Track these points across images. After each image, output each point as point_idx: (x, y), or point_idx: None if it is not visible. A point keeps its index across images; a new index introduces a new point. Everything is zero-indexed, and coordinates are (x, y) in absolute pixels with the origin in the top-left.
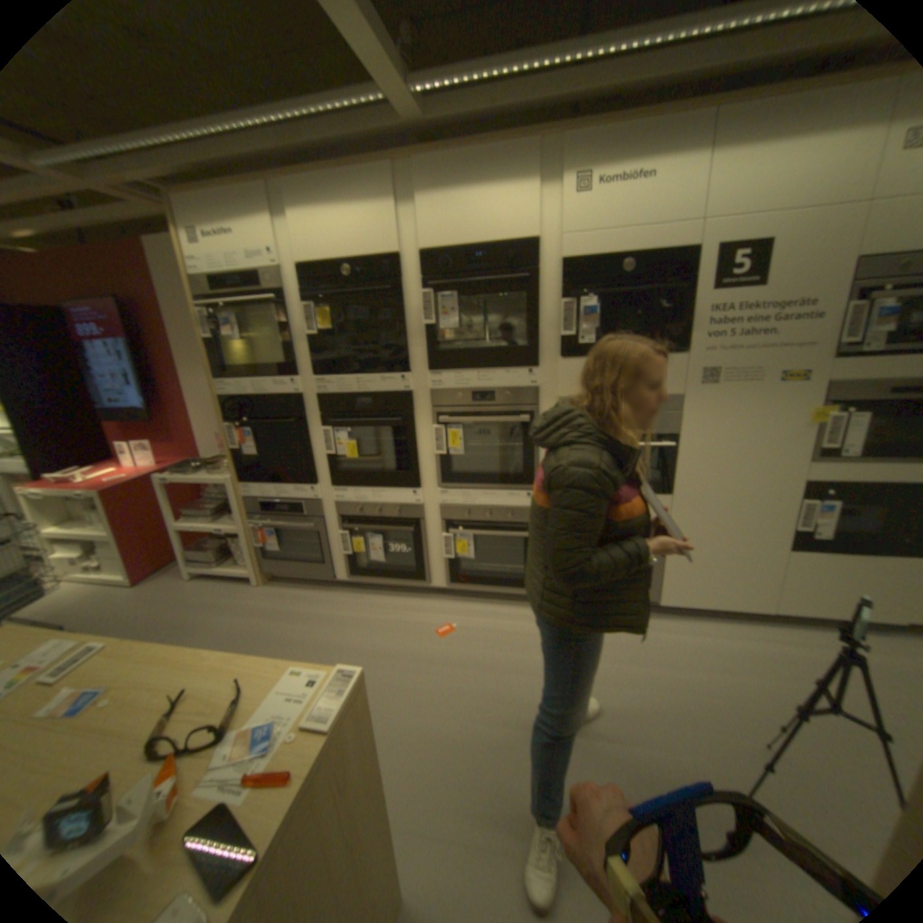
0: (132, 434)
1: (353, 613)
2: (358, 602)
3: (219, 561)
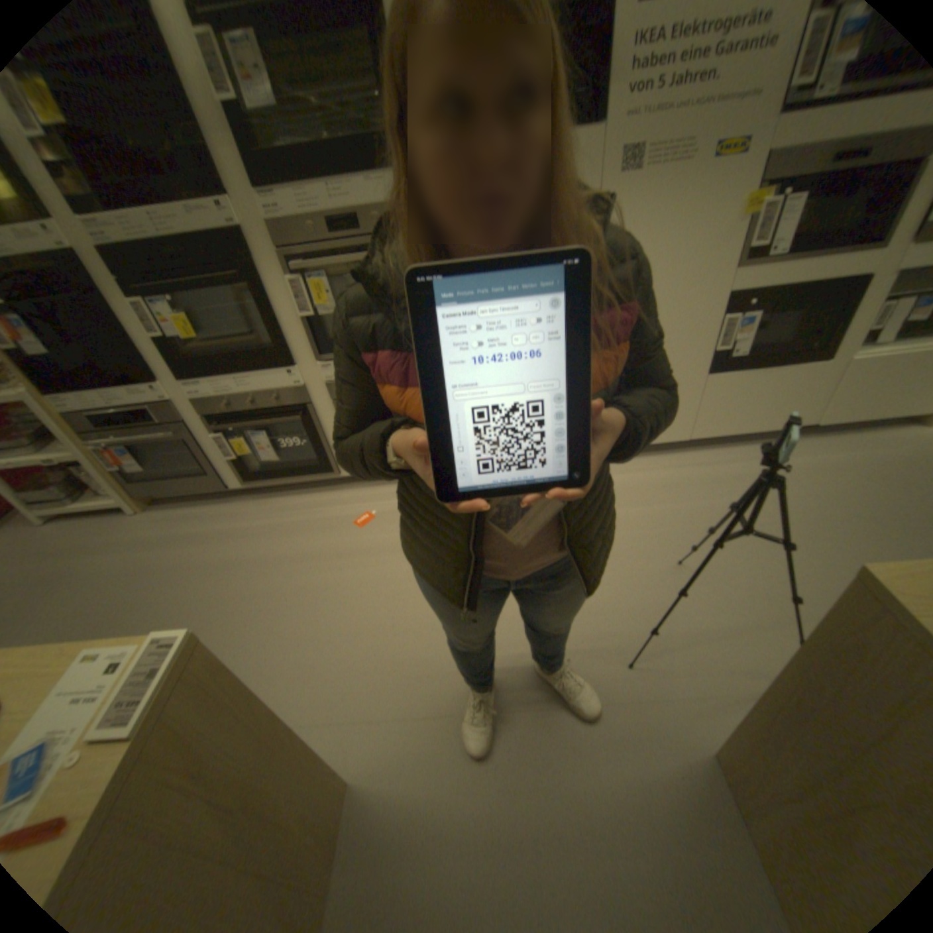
0: None
1: (259, 521)
2: (263, 508)
3: (74, 495)
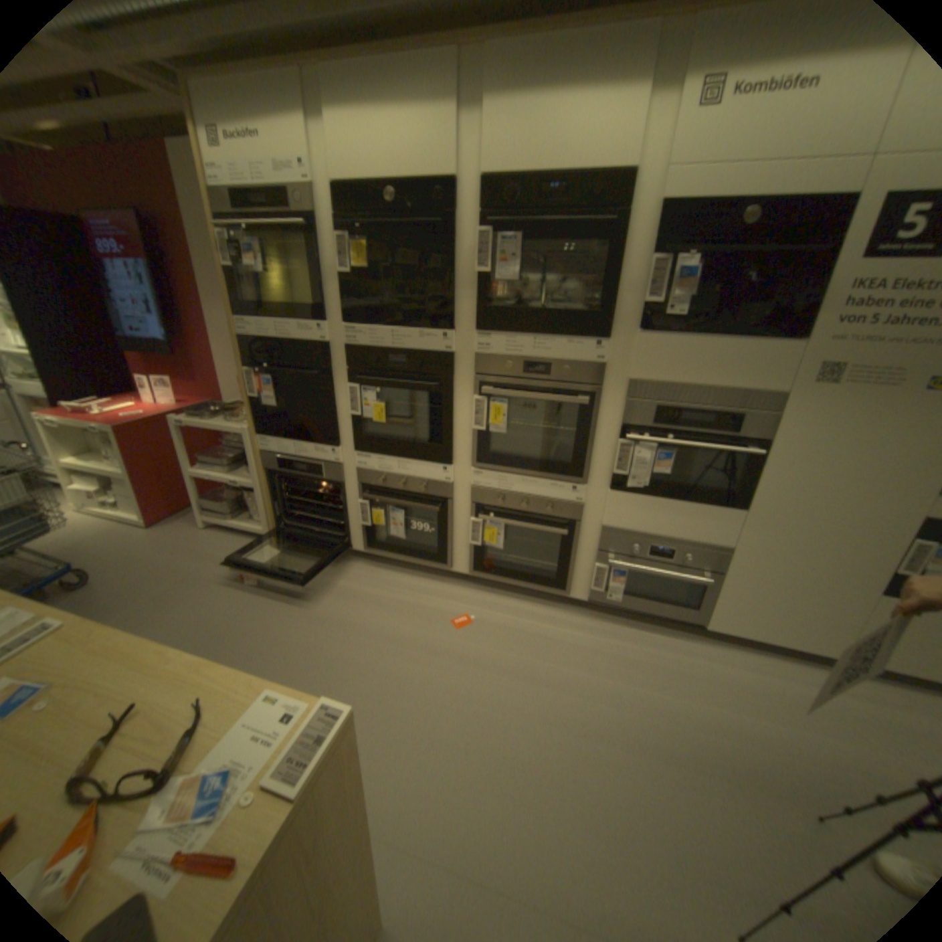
0: (157, 368)
1: (368, 587)
2: (375, 576)
3: (236, 513)
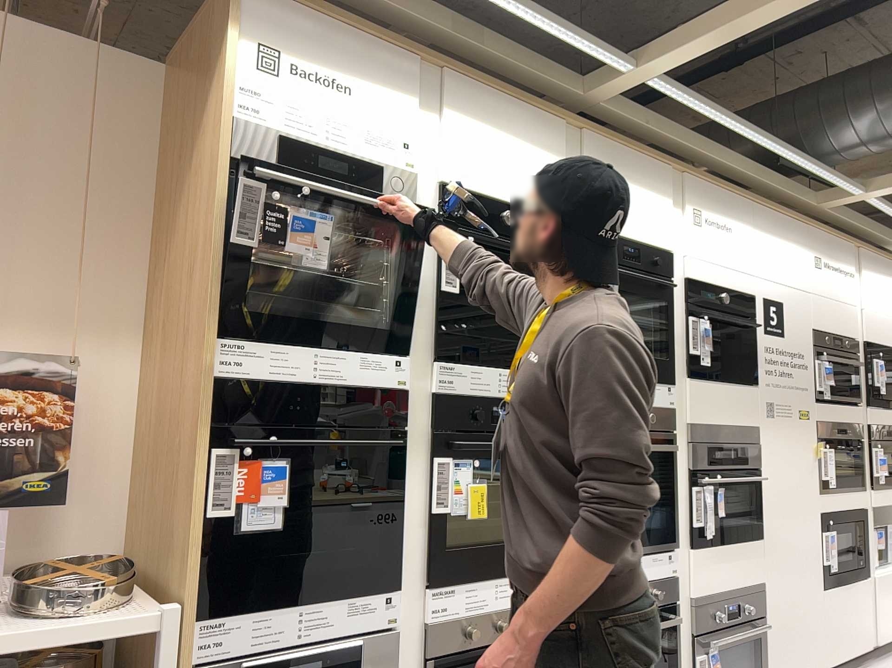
0: None
1: None
2: None
3: None
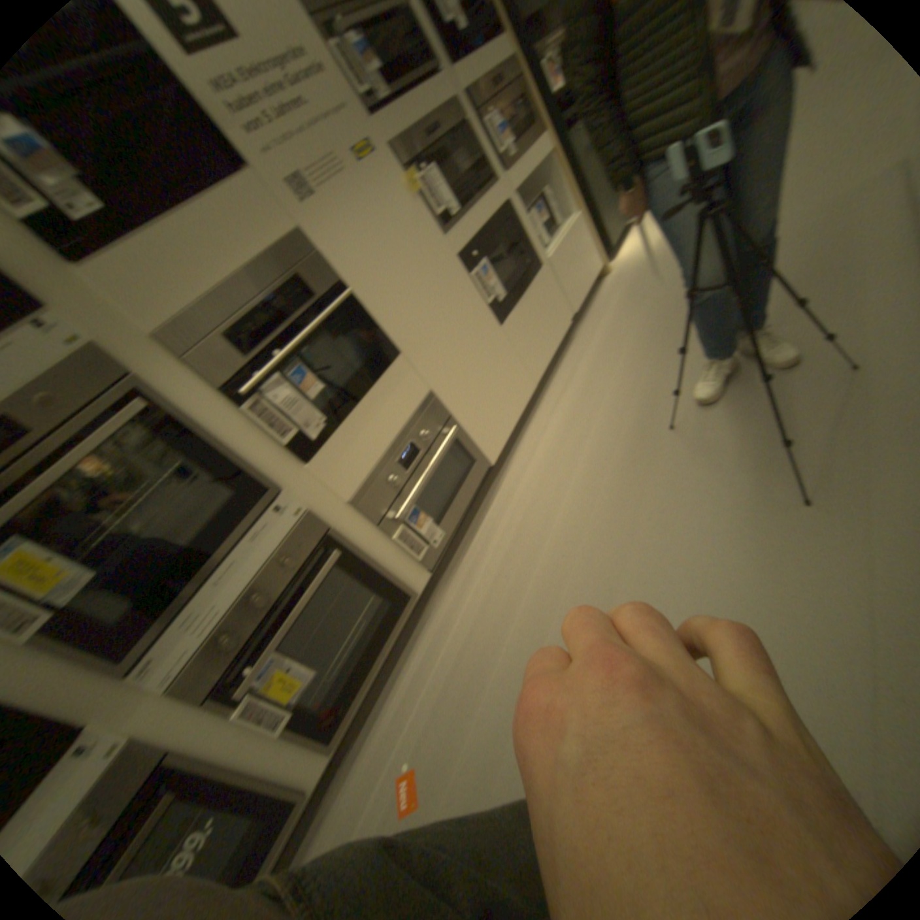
0: None
1: None
2: None
3: None
